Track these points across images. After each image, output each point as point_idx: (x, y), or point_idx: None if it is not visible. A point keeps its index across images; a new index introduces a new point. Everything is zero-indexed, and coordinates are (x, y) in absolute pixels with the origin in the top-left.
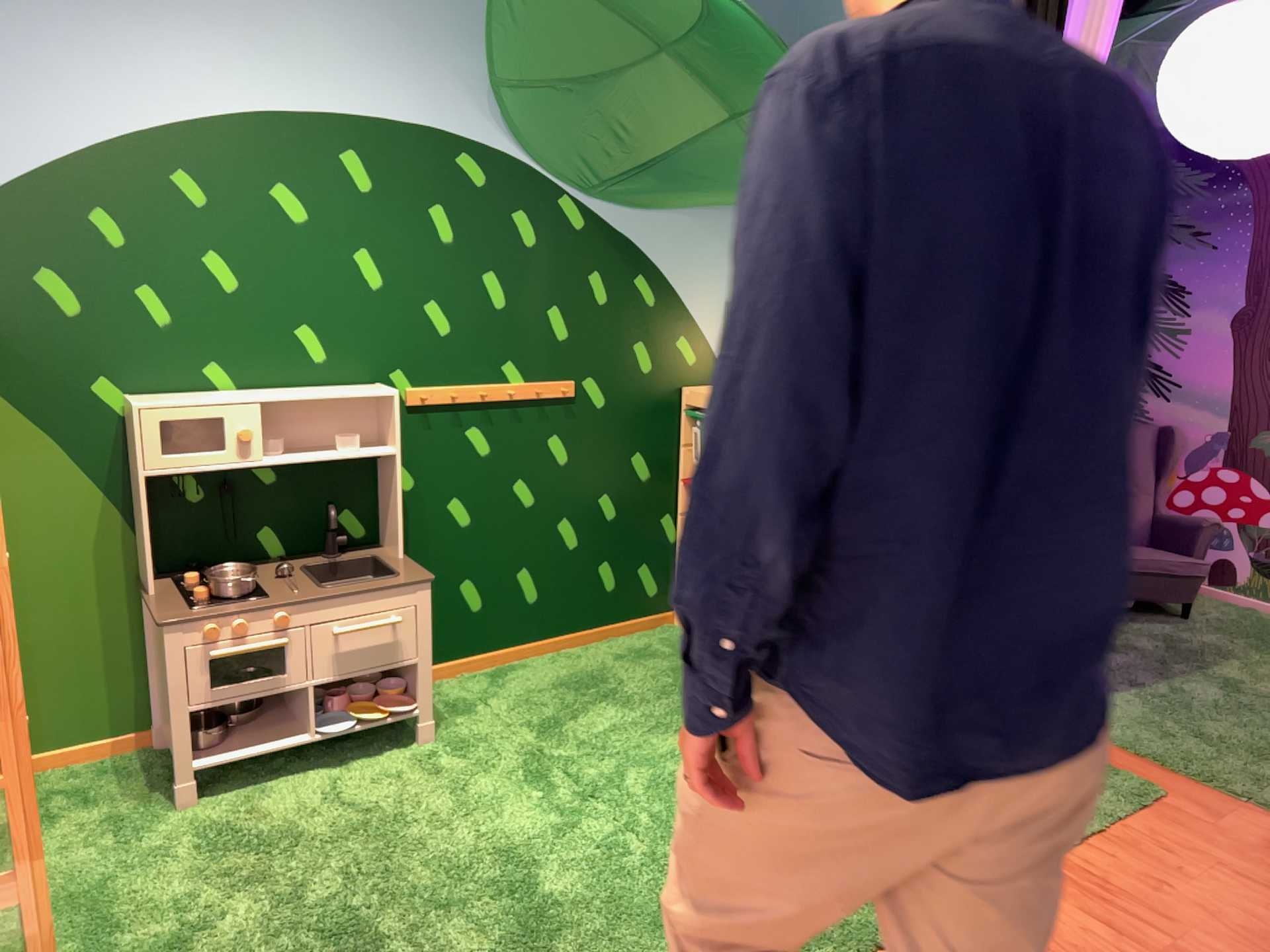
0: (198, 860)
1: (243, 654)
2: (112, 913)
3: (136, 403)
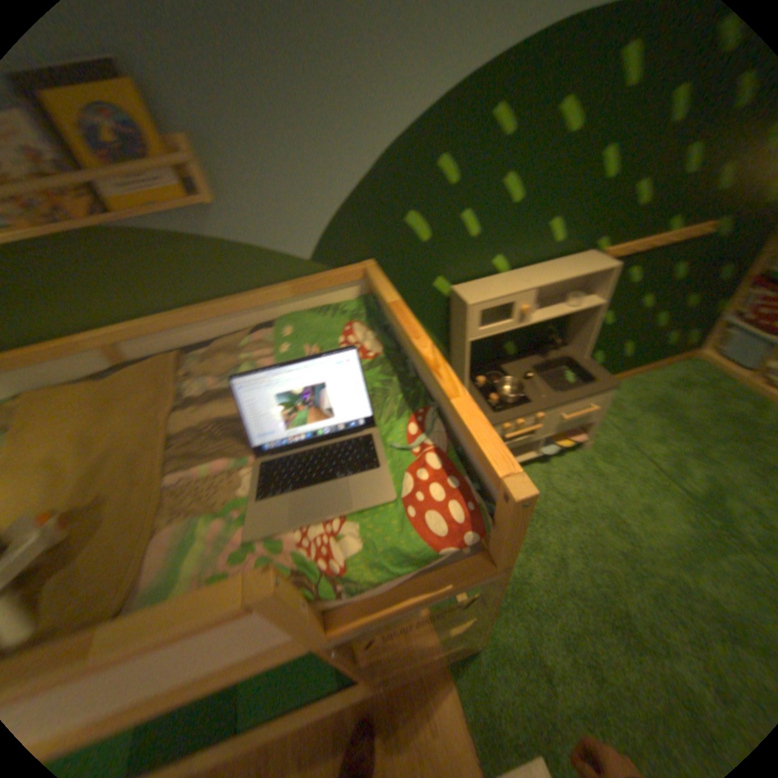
0: None
1: (520, 434)
2: None
3: (467, 300)
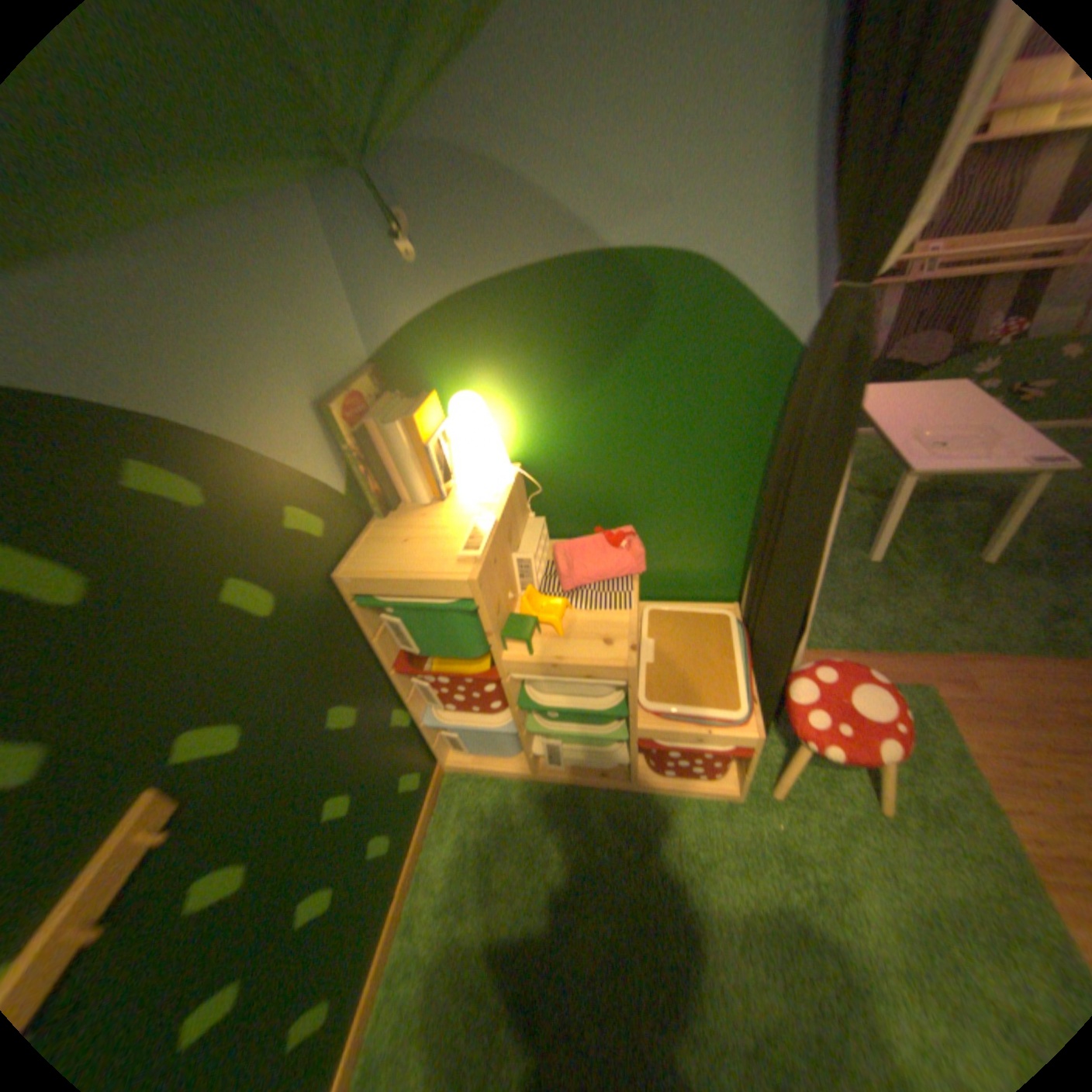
0: None
1: None
2: None
3: None
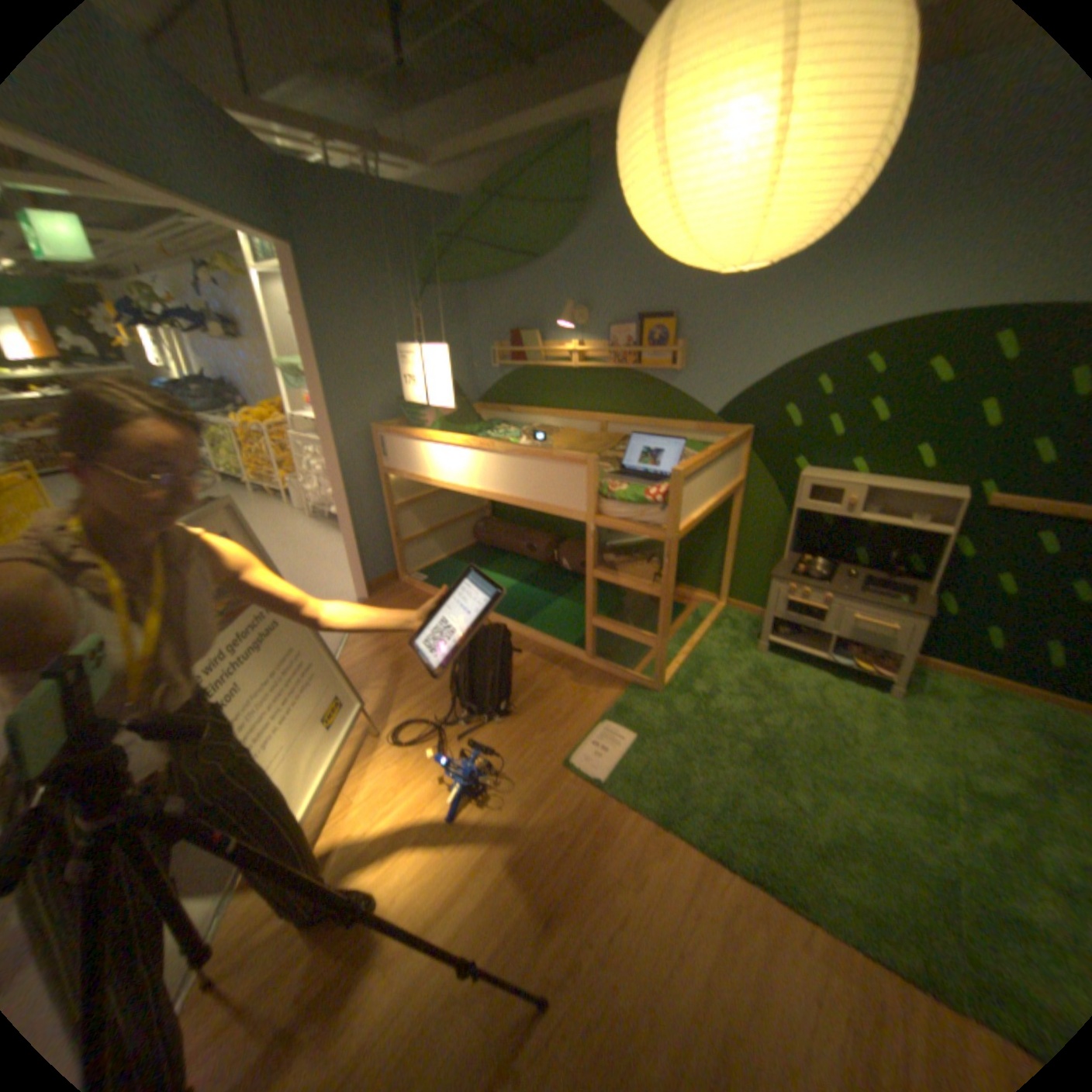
0: (744, 675)
1: (801, 605)
2: (703, 672)
3: (802, 474)
